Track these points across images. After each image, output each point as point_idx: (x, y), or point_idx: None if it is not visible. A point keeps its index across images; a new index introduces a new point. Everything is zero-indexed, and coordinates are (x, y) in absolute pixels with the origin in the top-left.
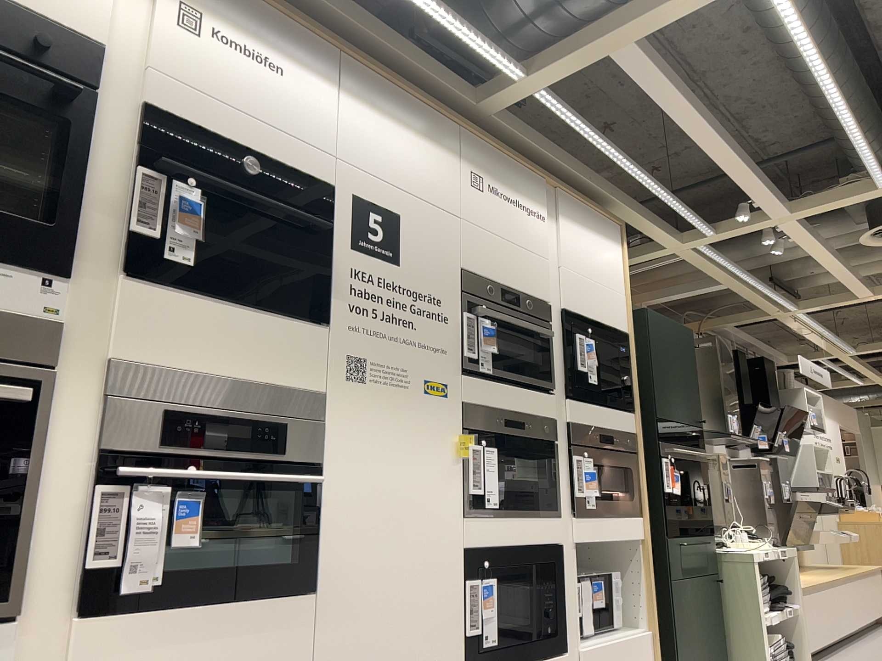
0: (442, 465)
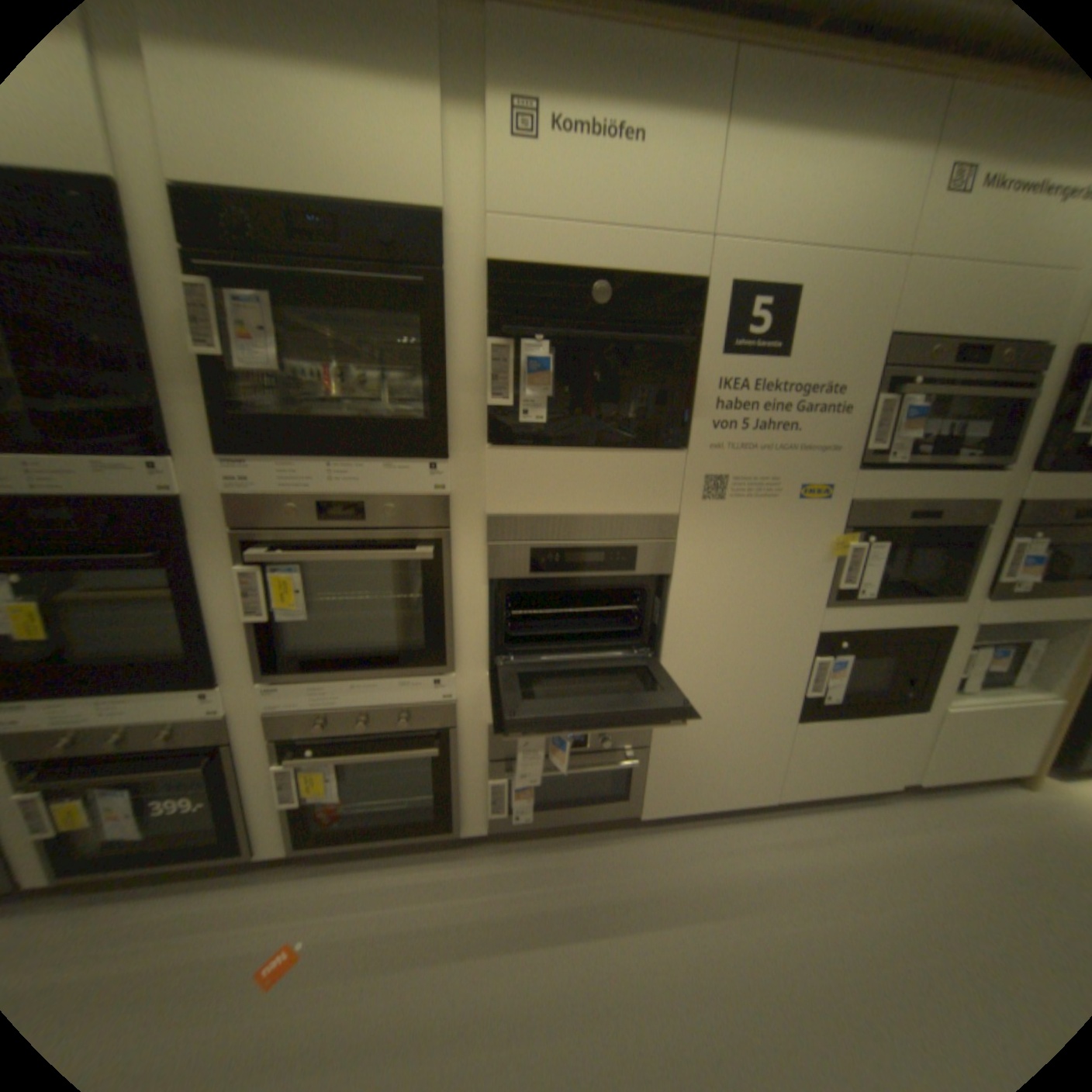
0: (808, 565)
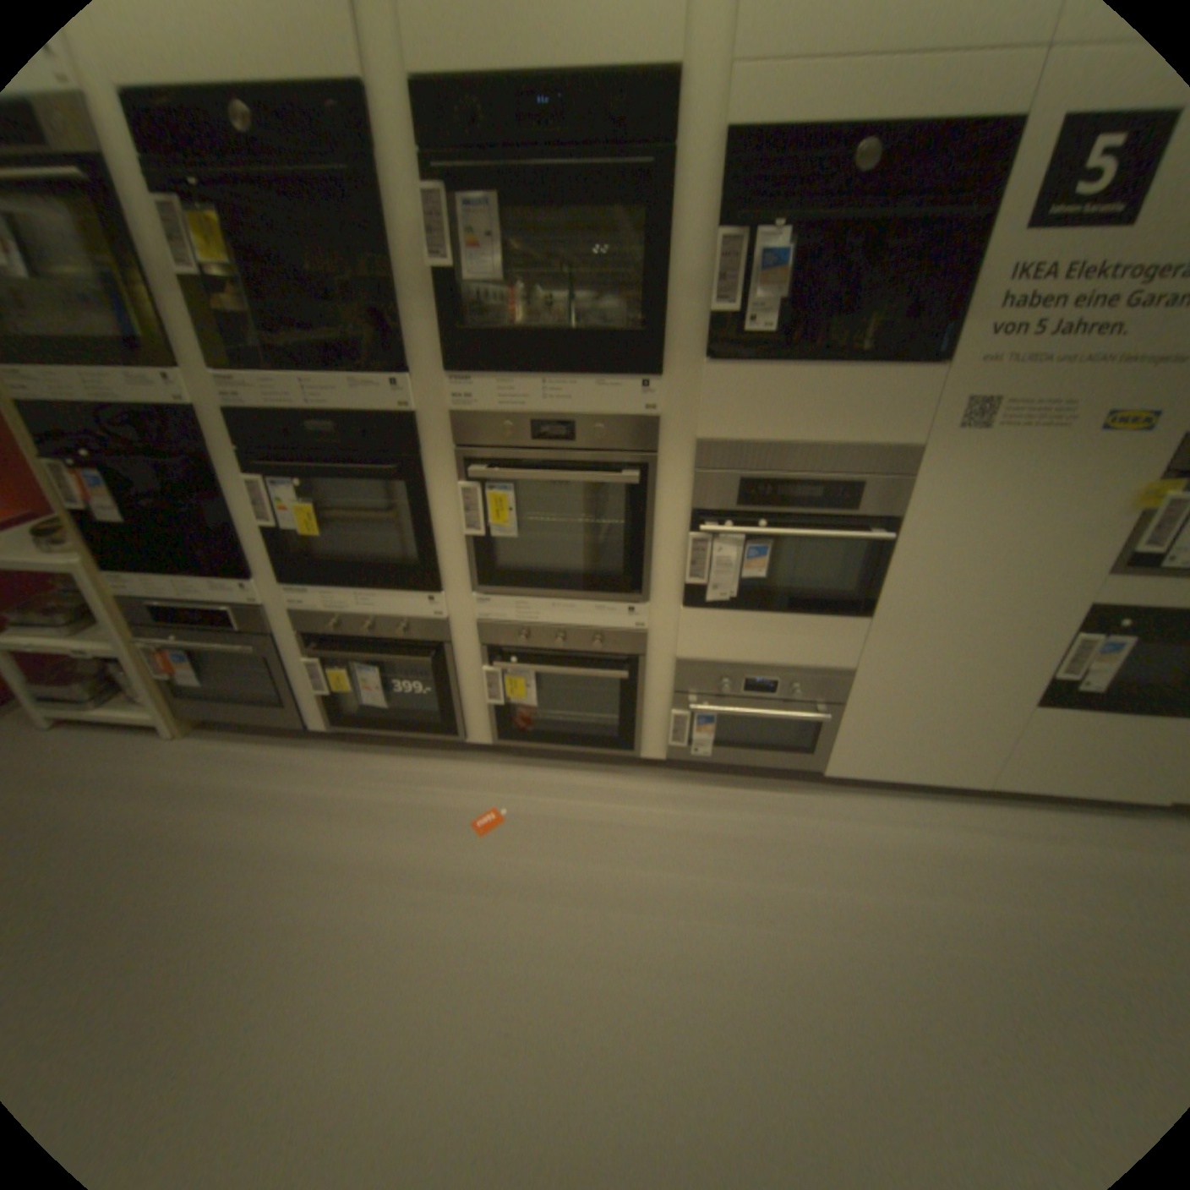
0: (1097, 517)
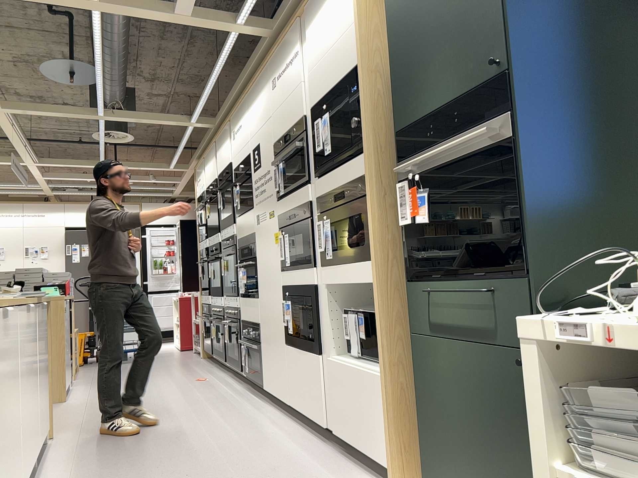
0: (274, 249)
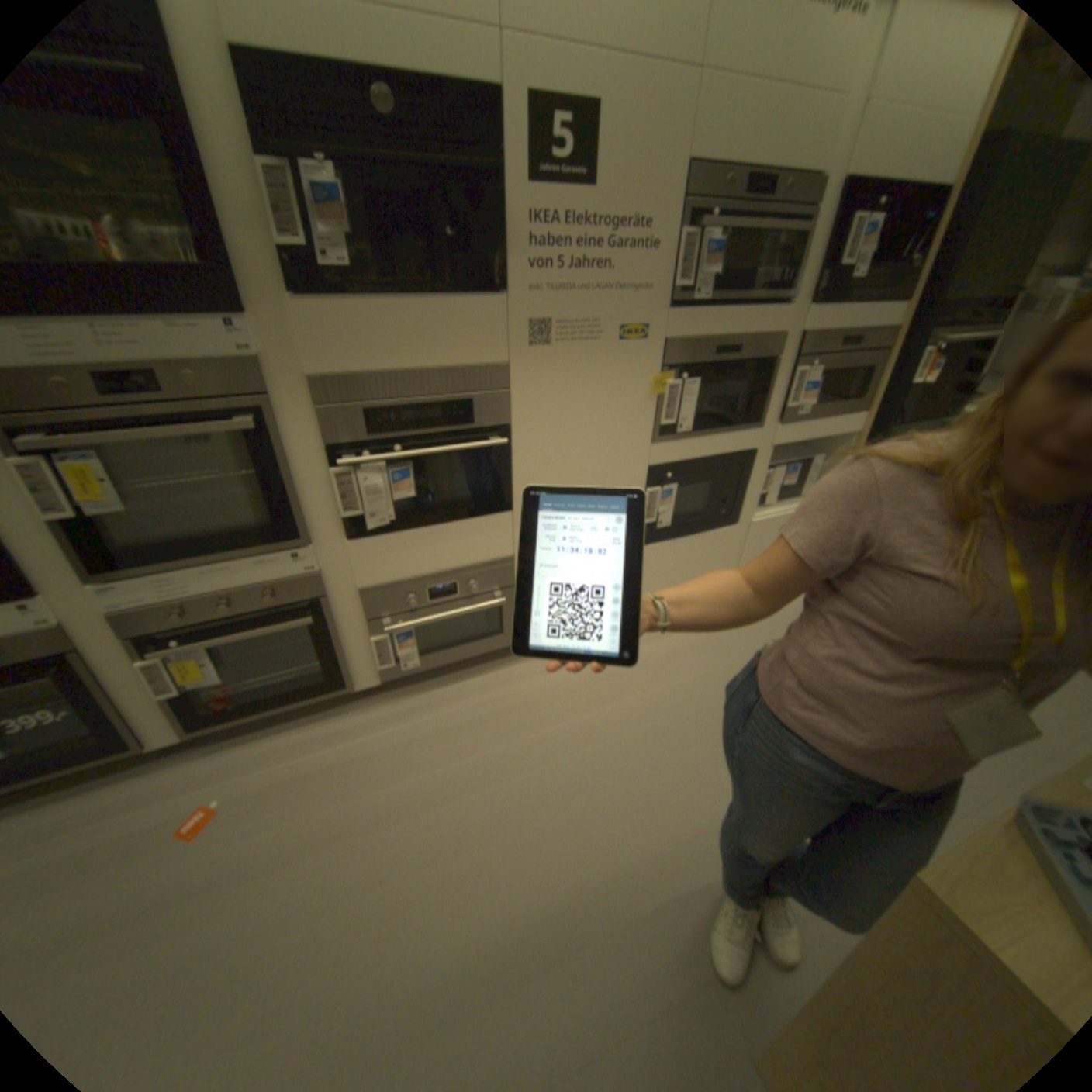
0: (632, 404)
